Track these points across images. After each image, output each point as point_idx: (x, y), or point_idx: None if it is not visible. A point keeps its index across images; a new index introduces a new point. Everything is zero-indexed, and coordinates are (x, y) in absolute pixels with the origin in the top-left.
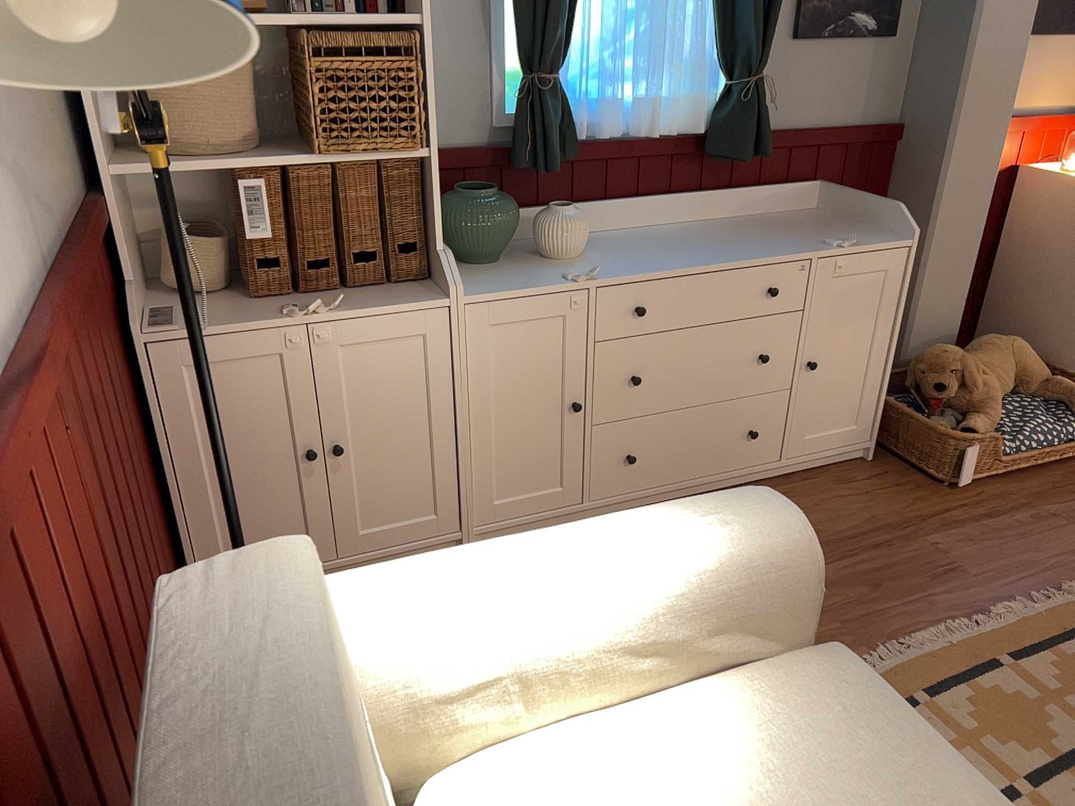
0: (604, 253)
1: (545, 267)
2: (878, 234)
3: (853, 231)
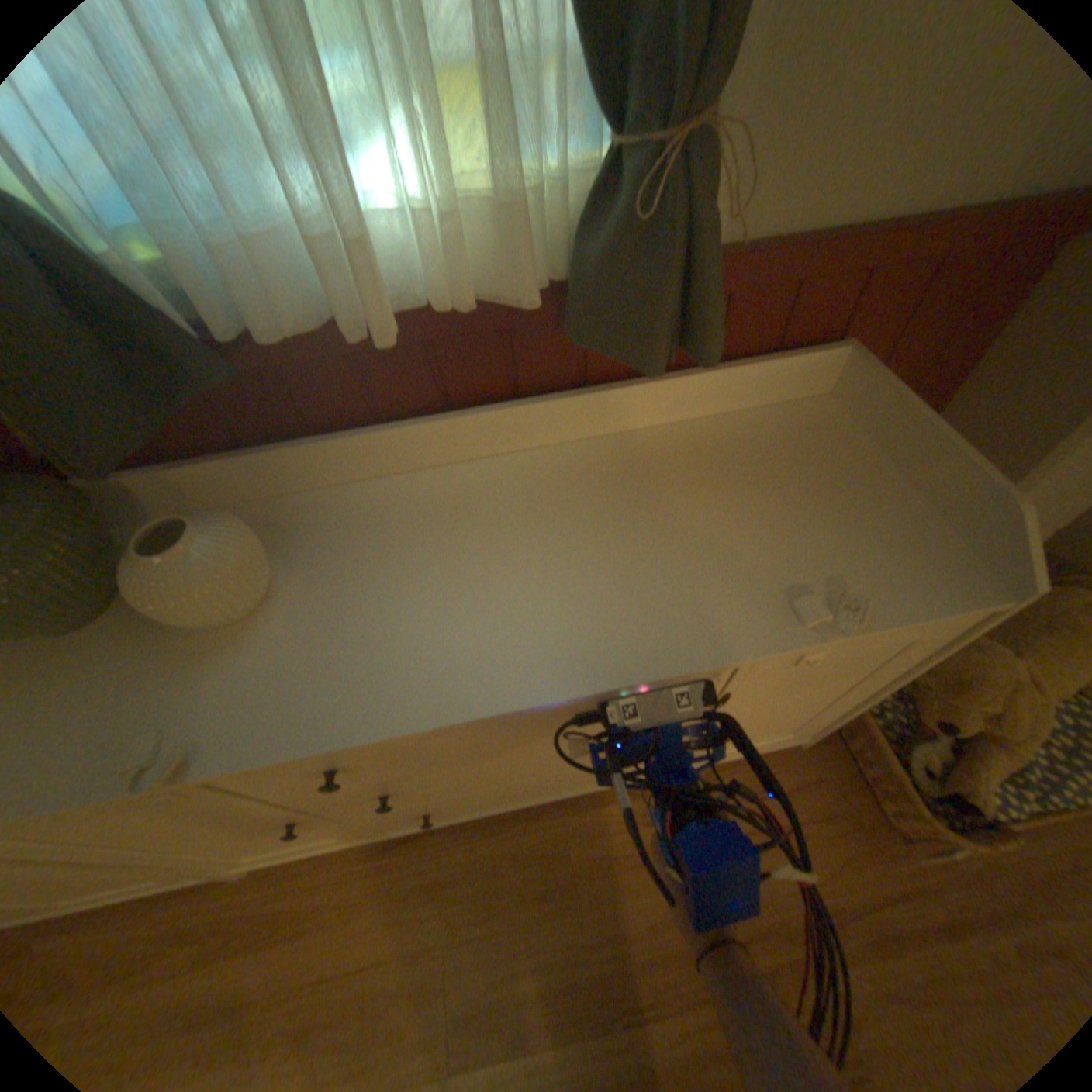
0: (311, 596)
1: (154, 662)
2: (934, 542)
3: (879, 521)
